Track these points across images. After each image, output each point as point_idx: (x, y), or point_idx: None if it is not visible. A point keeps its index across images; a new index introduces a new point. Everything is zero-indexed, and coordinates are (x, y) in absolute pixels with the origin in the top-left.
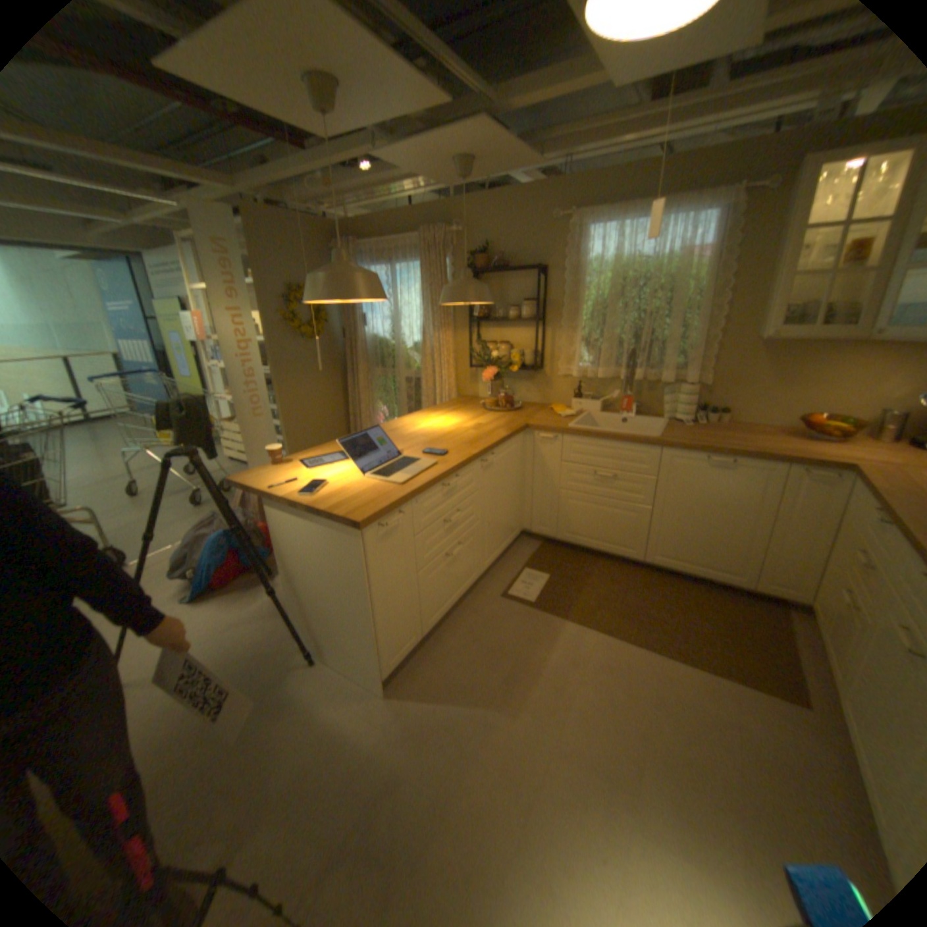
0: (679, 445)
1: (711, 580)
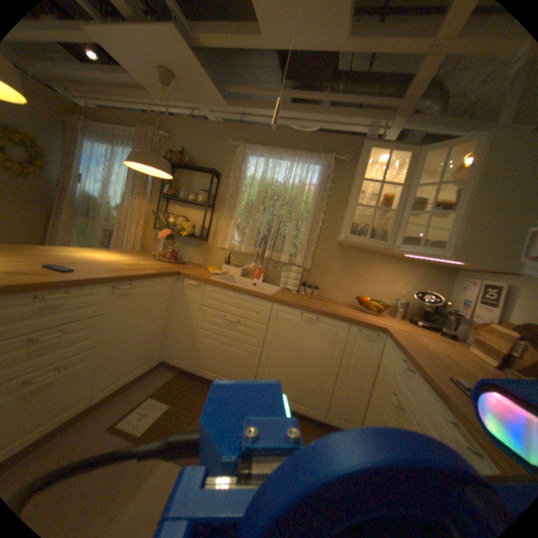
0: (283, 302)
1: (296, 412)
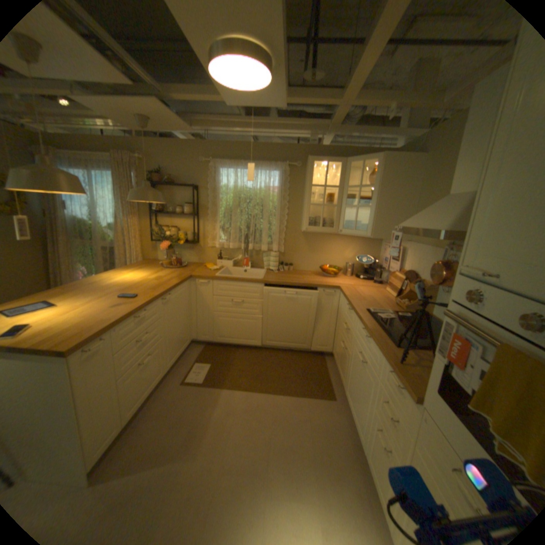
0: (271, 282)
1: (292, 349)
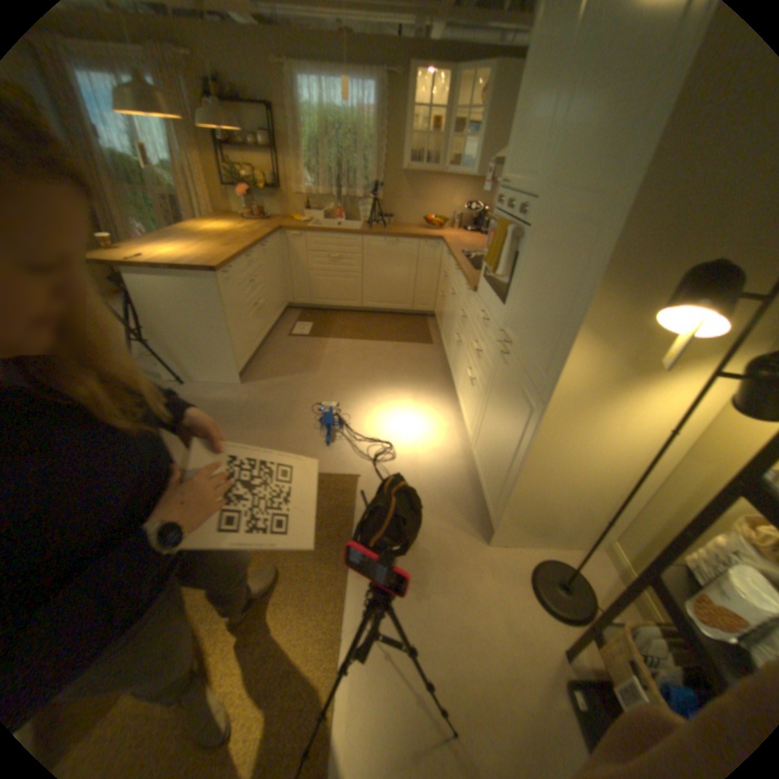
0: (370, 234)
1: (393, 310)
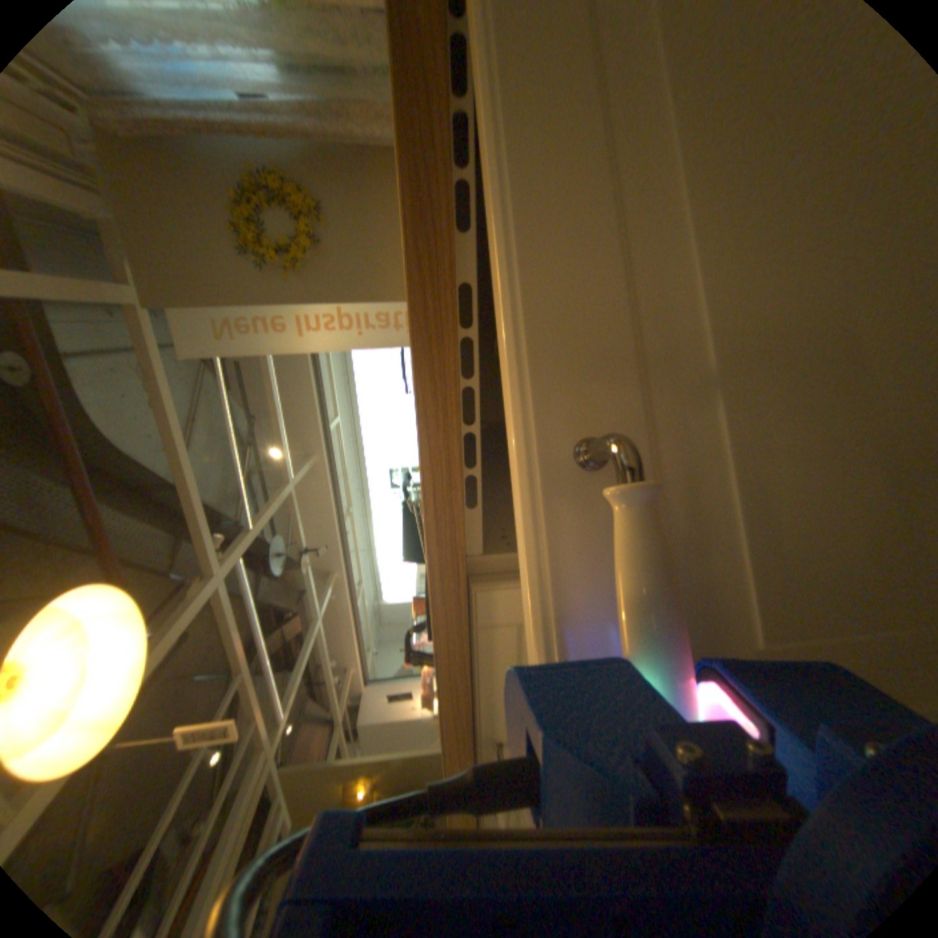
0: None
1: None
